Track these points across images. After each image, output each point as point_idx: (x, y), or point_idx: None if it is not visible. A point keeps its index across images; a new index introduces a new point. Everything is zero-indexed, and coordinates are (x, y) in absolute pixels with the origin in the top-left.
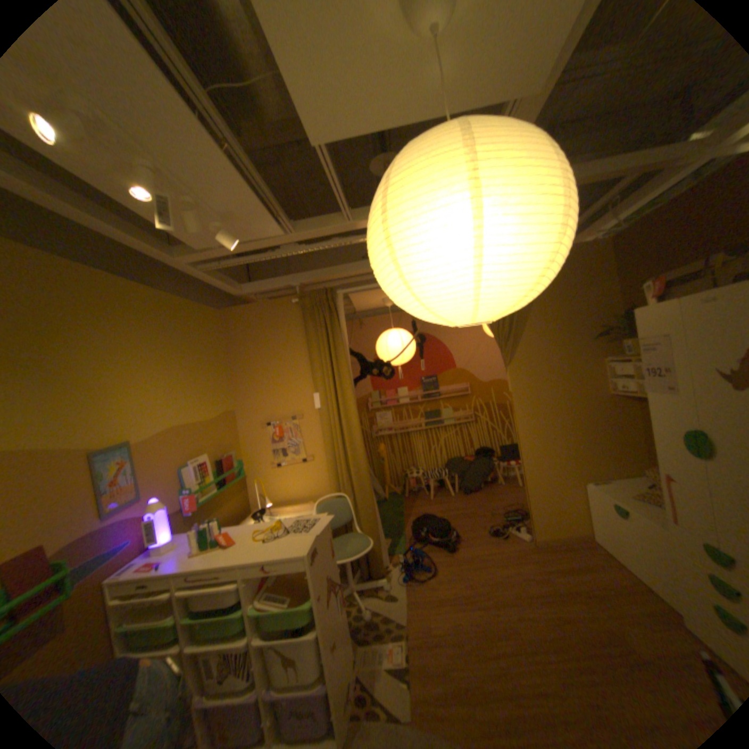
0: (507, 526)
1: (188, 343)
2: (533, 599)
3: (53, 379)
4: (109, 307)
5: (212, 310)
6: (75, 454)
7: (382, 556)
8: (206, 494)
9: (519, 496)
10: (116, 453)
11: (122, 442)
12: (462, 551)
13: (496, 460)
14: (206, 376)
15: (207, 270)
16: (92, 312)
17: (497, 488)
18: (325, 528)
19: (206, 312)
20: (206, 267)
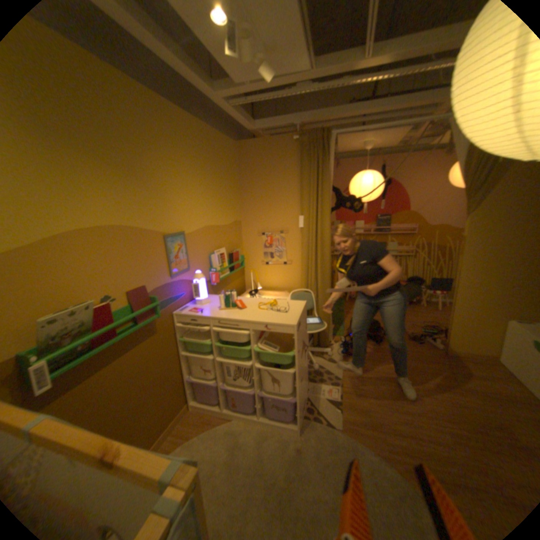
0: (424, 335)
1: (216, 166)
2: (439, 386)
3: (143, 182)
4: (171, 131)
5: (231, 141)
6: (156, 234)
7: (329, 334)
8: (223, 273)
9: (437, 316)
10: (176, 238)
11: (180, 231)
12: (386, 344)
13: (423, 288)
14: (225, 193)
15: (234, 105)
16: (162, 134)
17: (419, 307)
18: (304, 310)
19: (227, 142)
20: (234, 102)
